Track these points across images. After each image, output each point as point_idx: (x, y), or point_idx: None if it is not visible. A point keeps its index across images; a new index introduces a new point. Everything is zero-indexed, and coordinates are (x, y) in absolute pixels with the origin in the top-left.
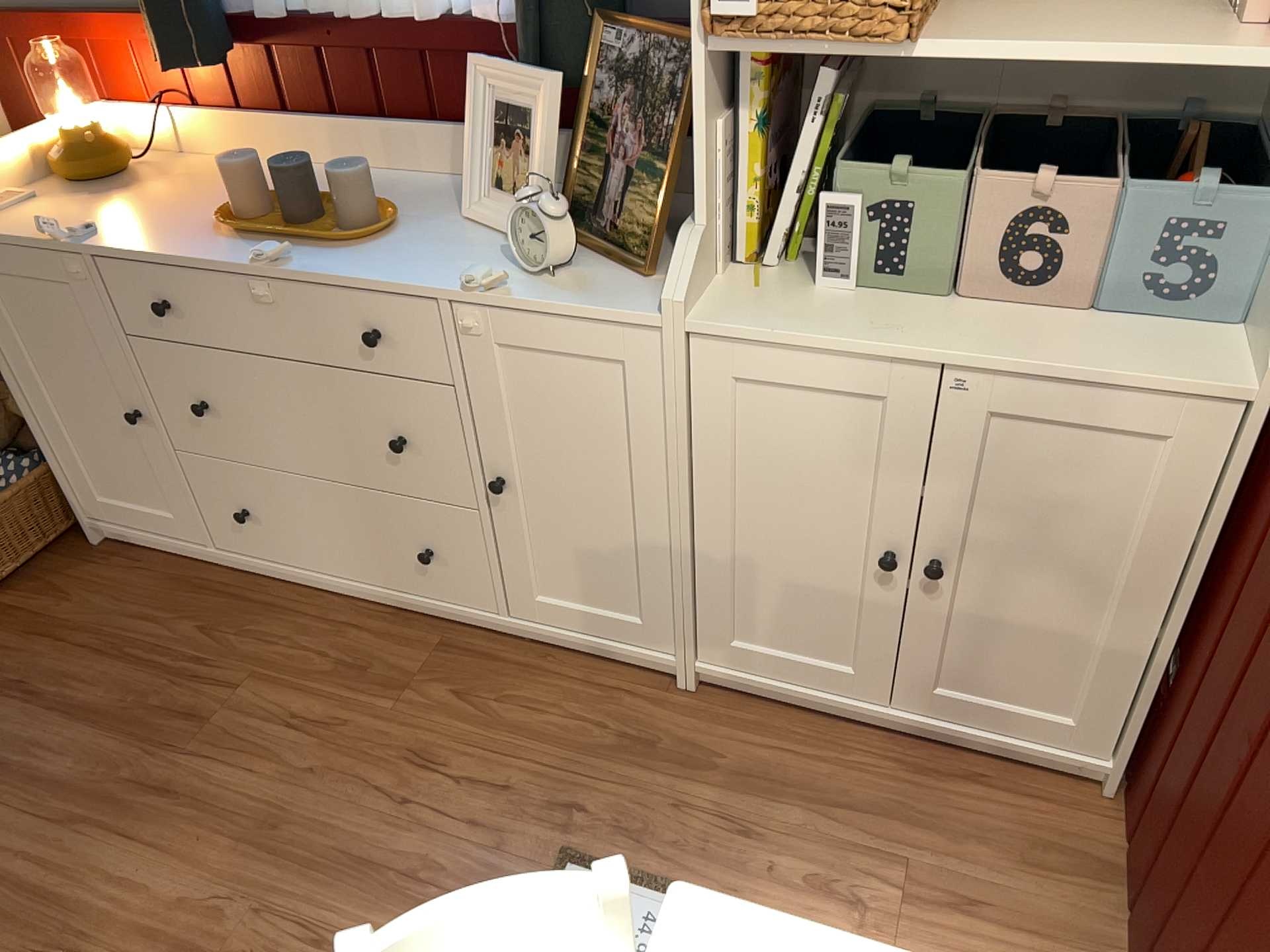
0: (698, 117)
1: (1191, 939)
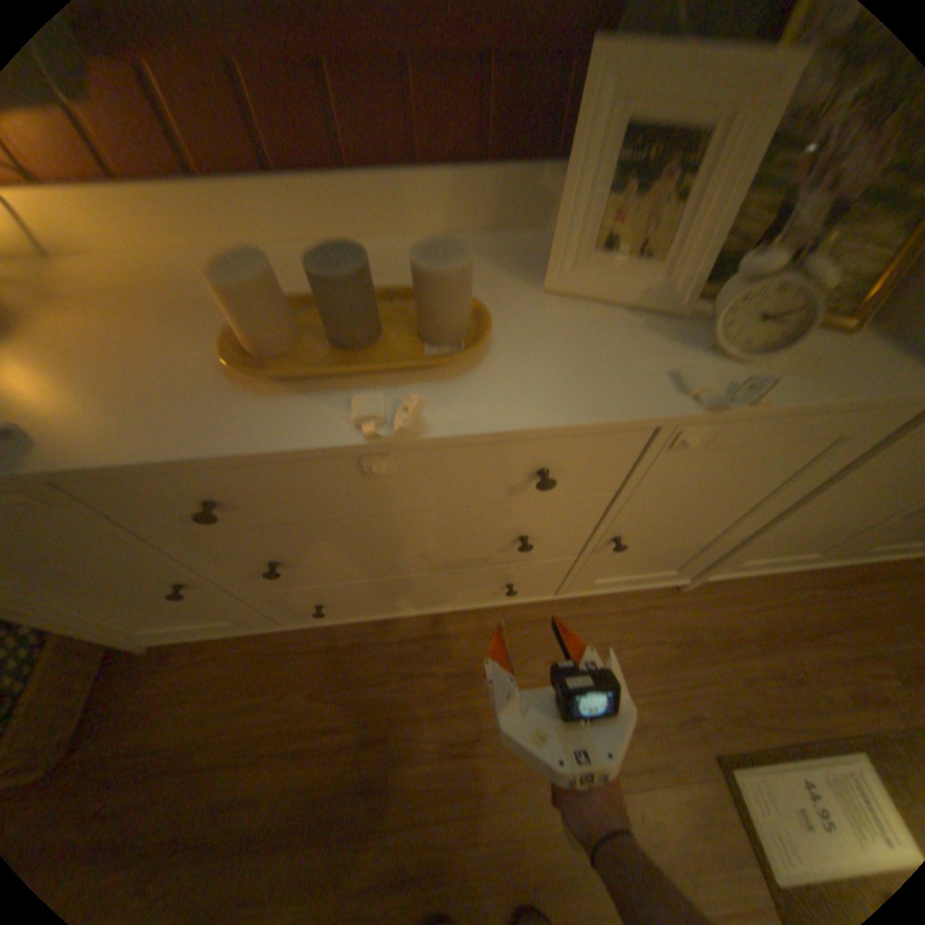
0: None
1: None
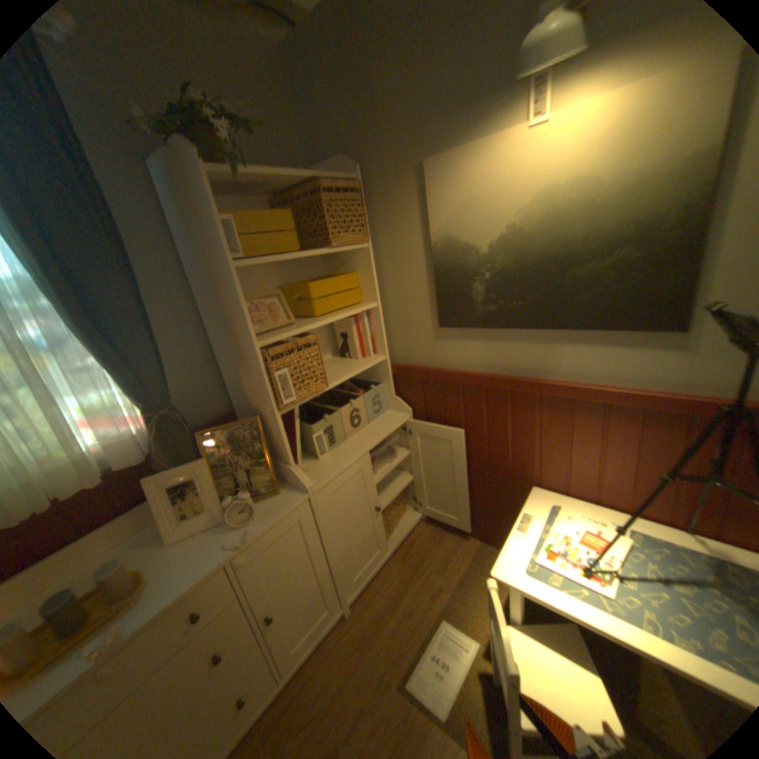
0: (280, 433)
1: (488, 505)
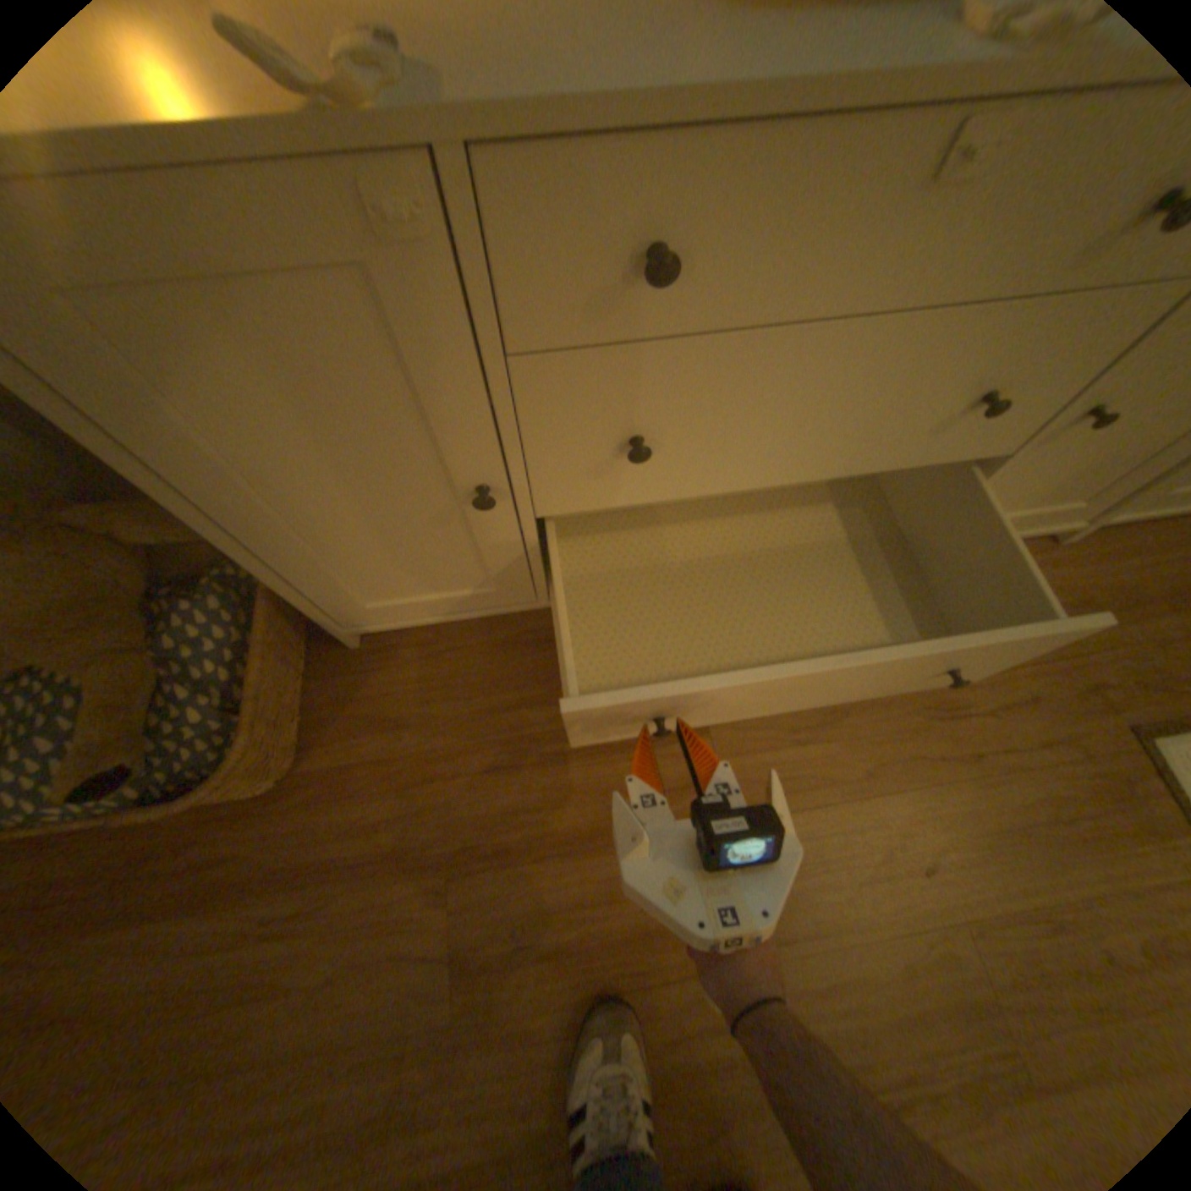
0: None
1: None
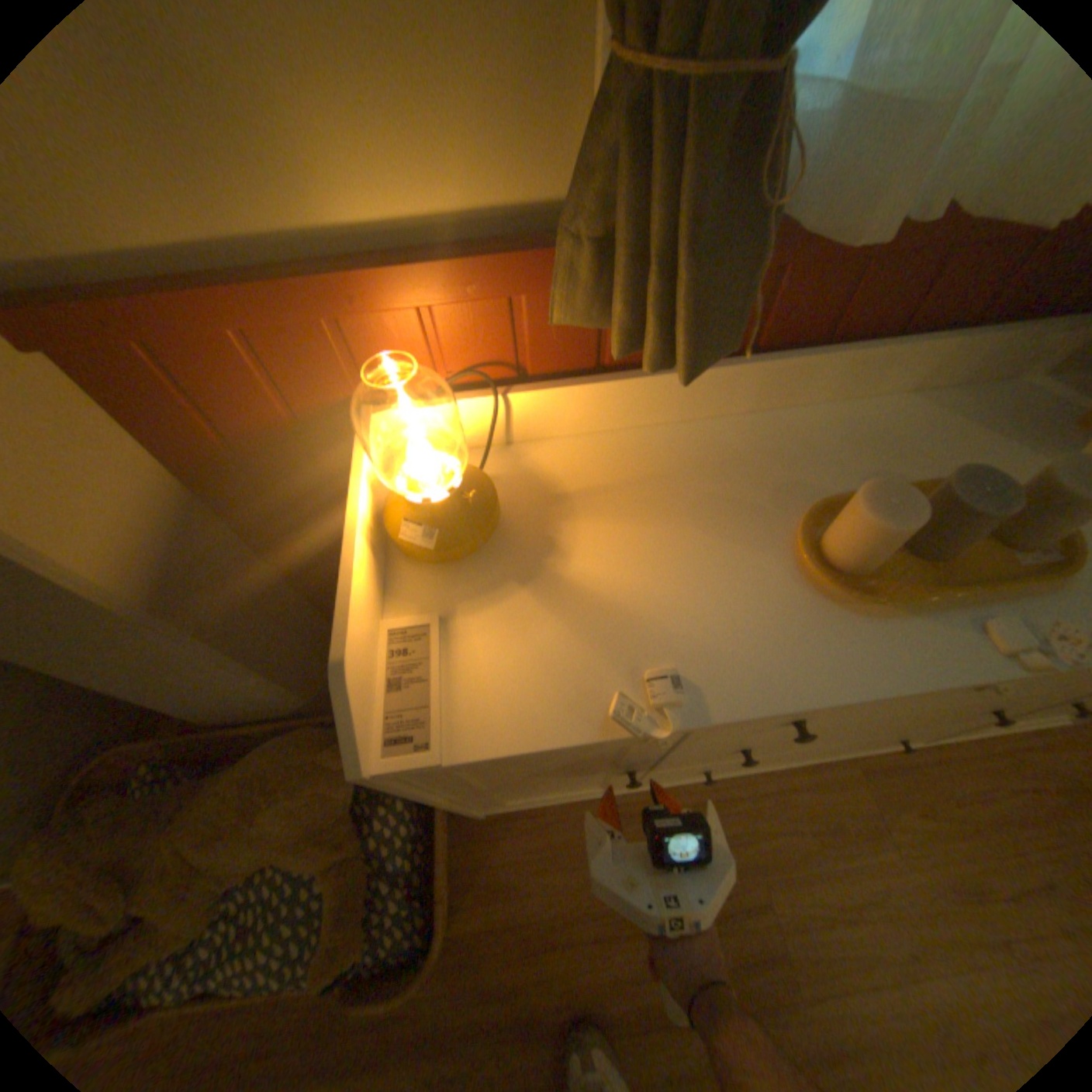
0: None
1: None
